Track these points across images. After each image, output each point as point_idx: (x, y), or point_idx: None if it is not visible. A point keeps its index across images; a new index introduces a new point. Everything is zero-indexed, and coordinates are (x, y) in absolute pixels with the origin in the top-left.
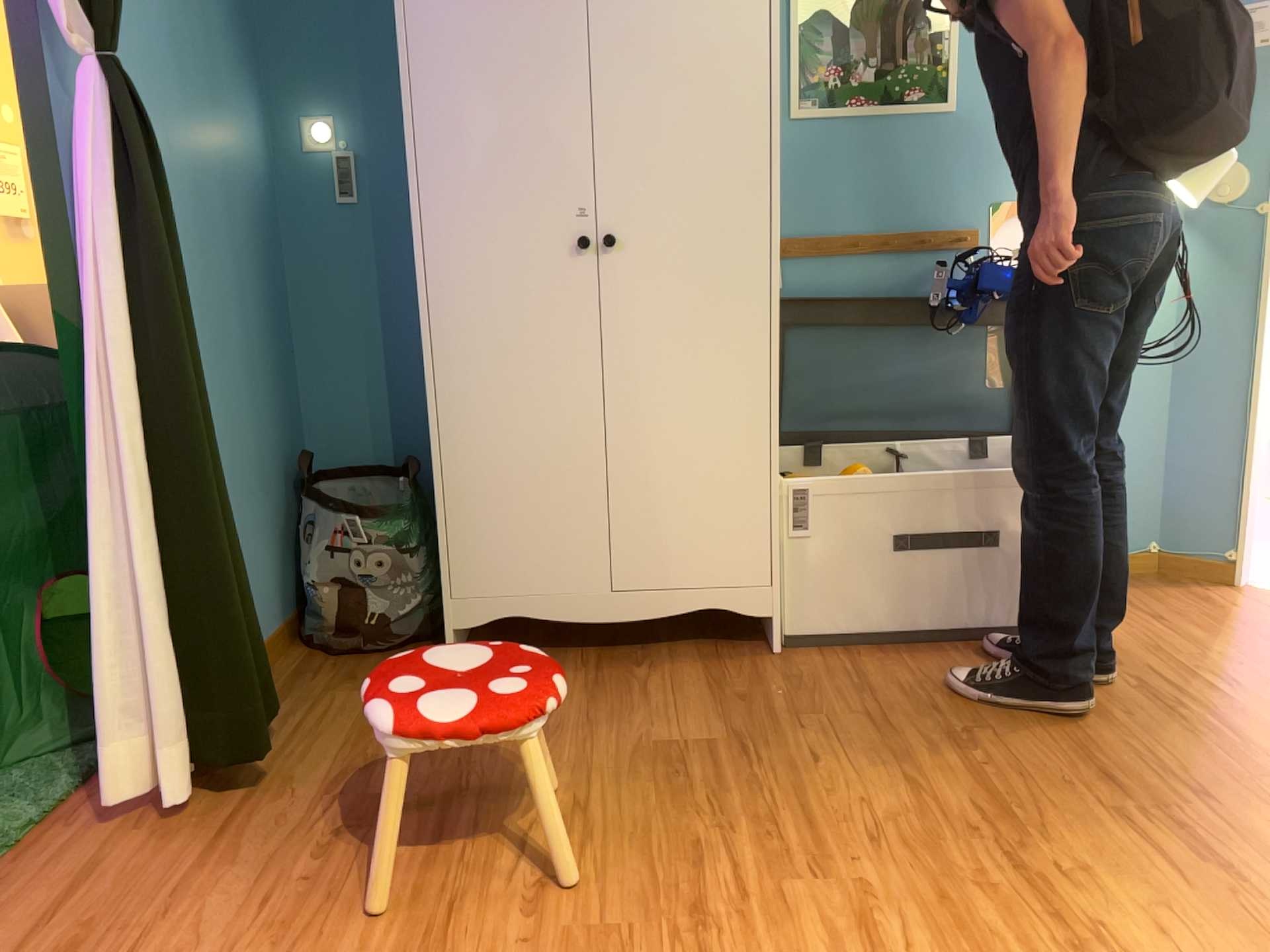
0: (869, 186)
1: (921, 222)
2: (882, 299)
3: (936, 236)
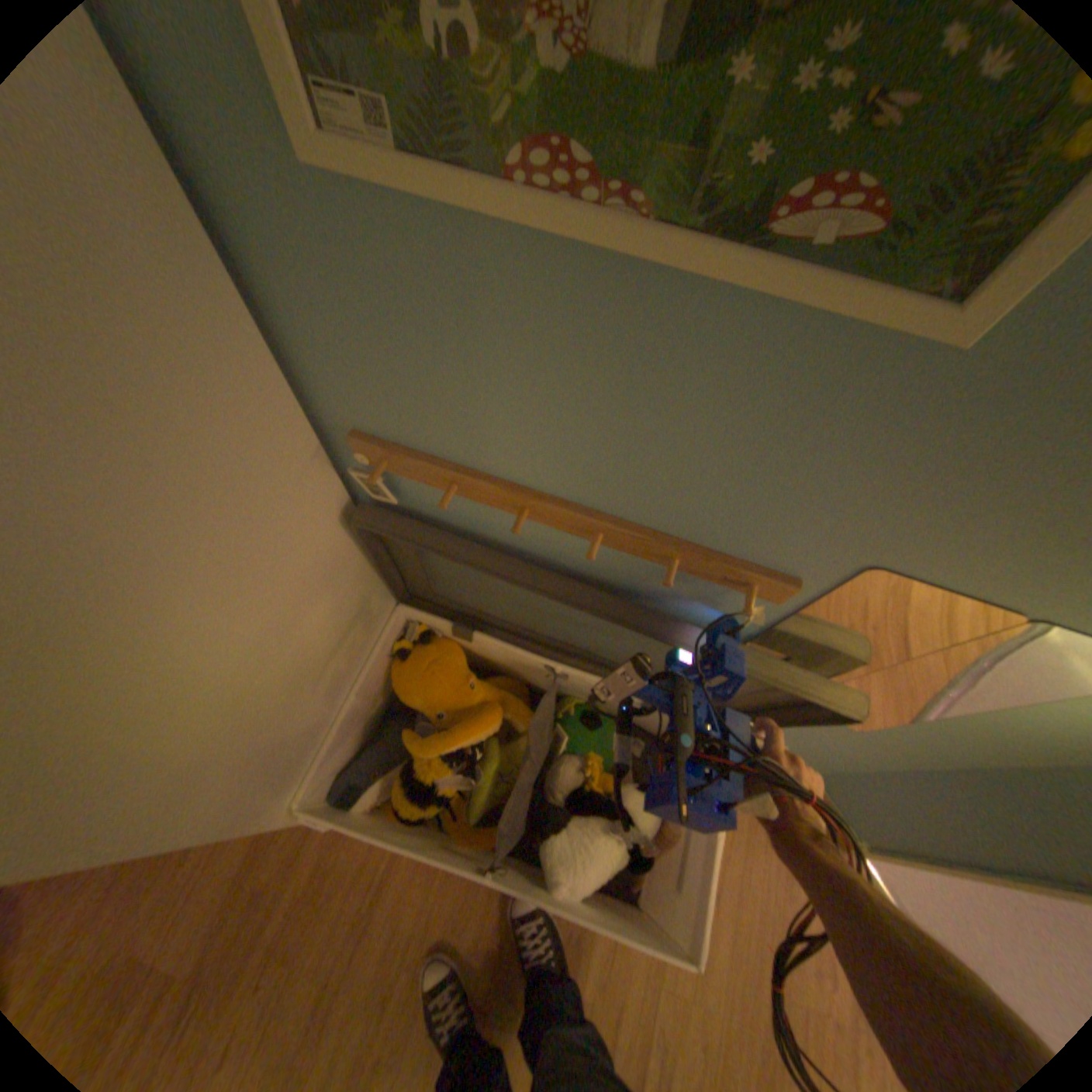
0: (583, 424)
1: (692, 525)
2: (578, 568)
3: (708, 559)
